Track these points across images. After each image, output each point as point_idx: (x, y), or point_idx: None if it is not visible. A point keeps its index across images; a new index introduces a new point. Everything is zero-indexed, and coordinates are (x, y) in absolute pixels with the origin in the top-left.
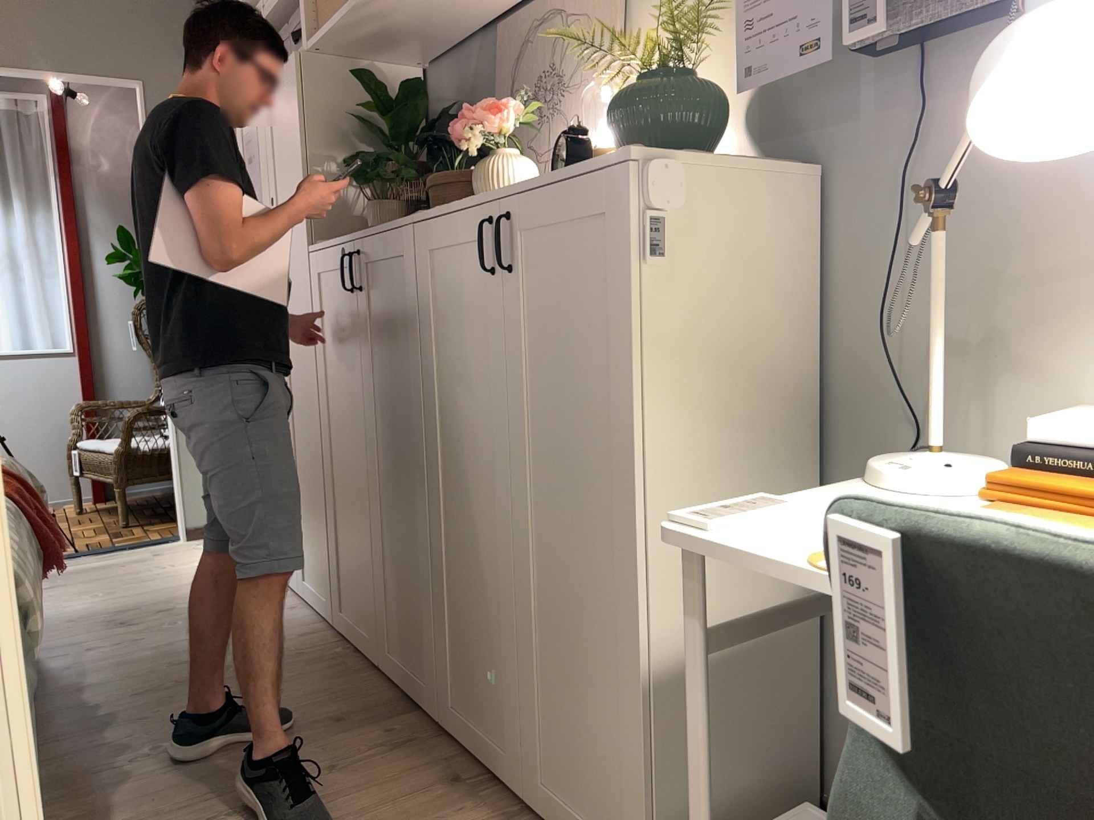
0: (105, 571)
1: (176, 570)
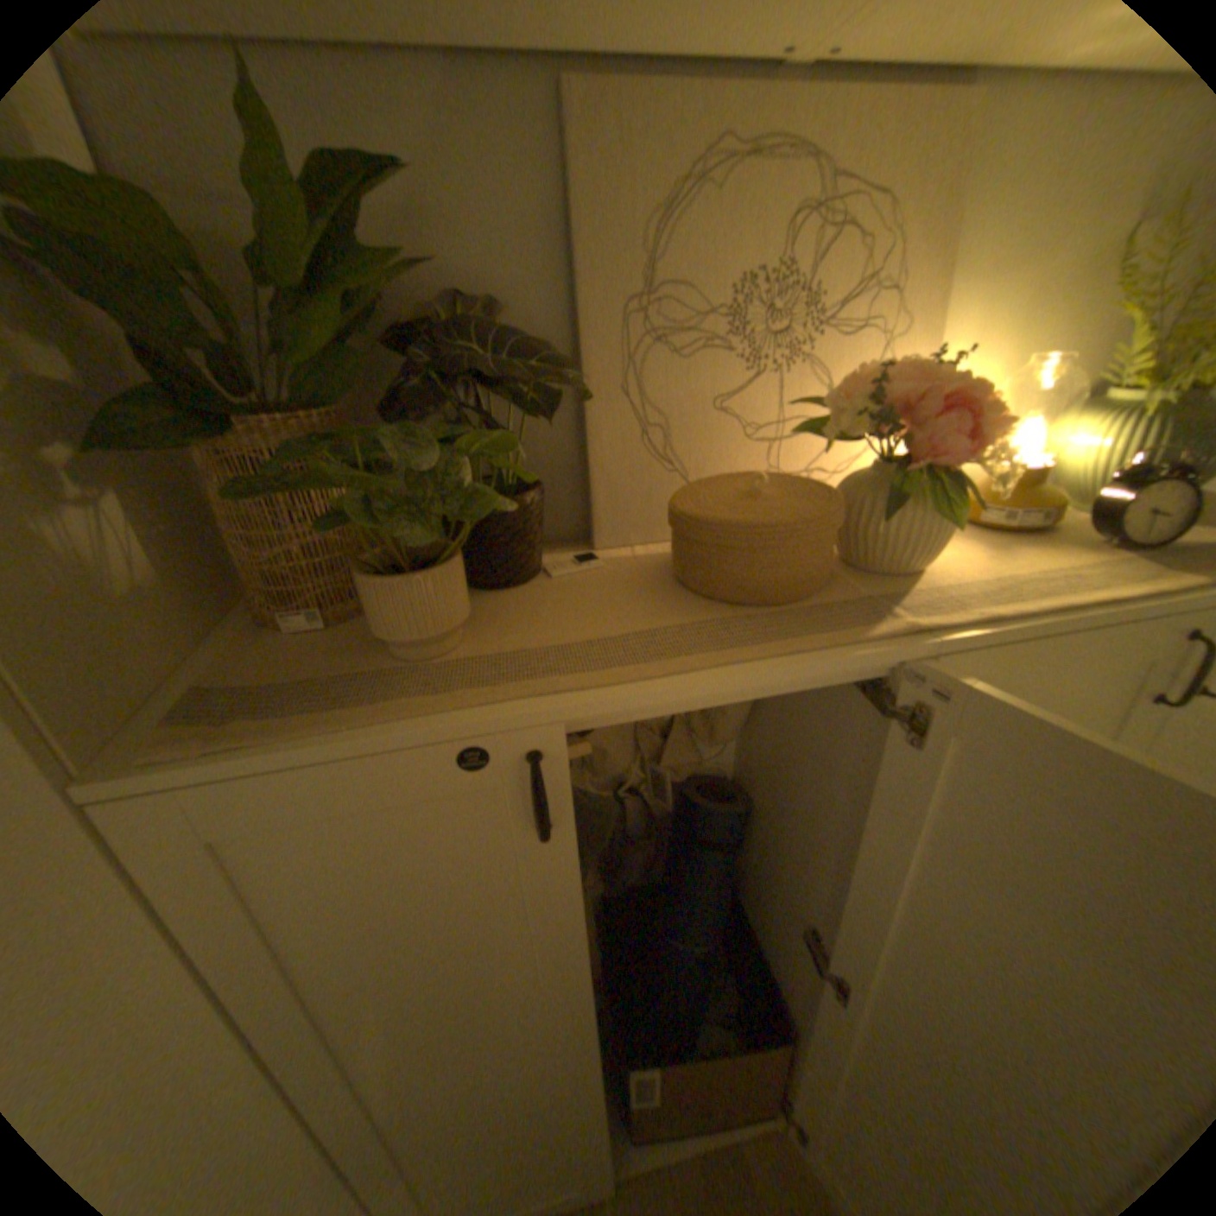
0: None
1: None
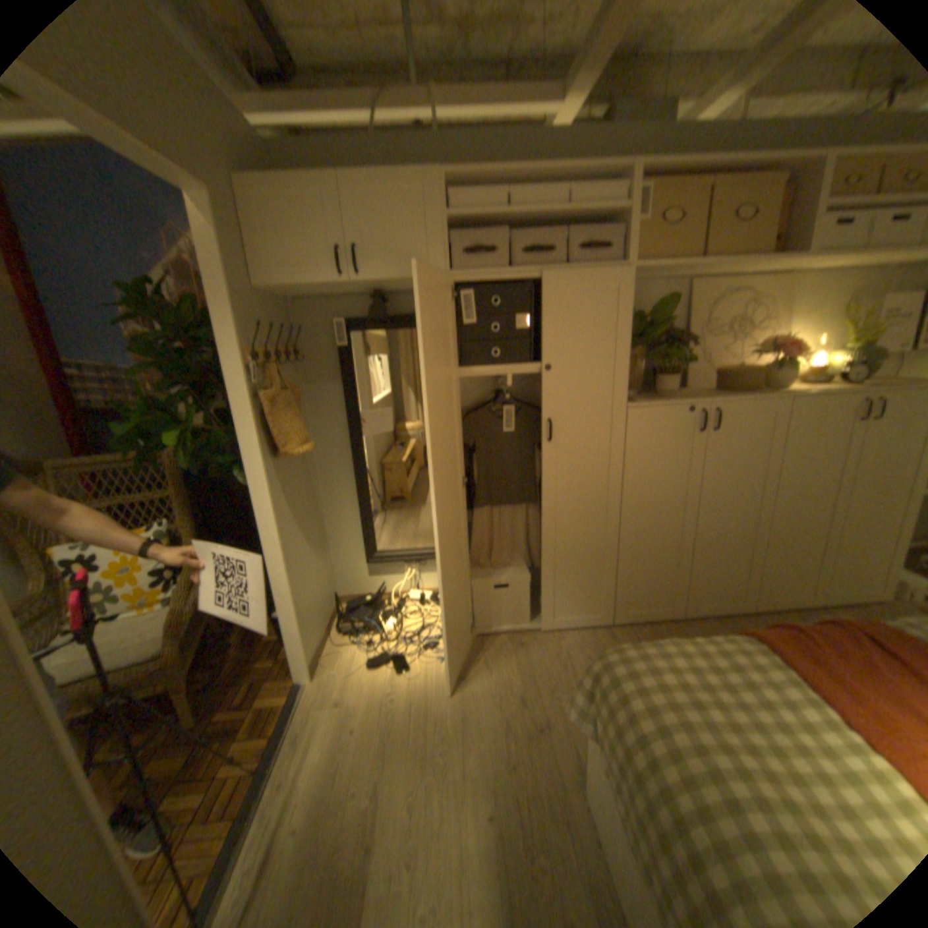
0: (357, 747)
1: (410, 692)
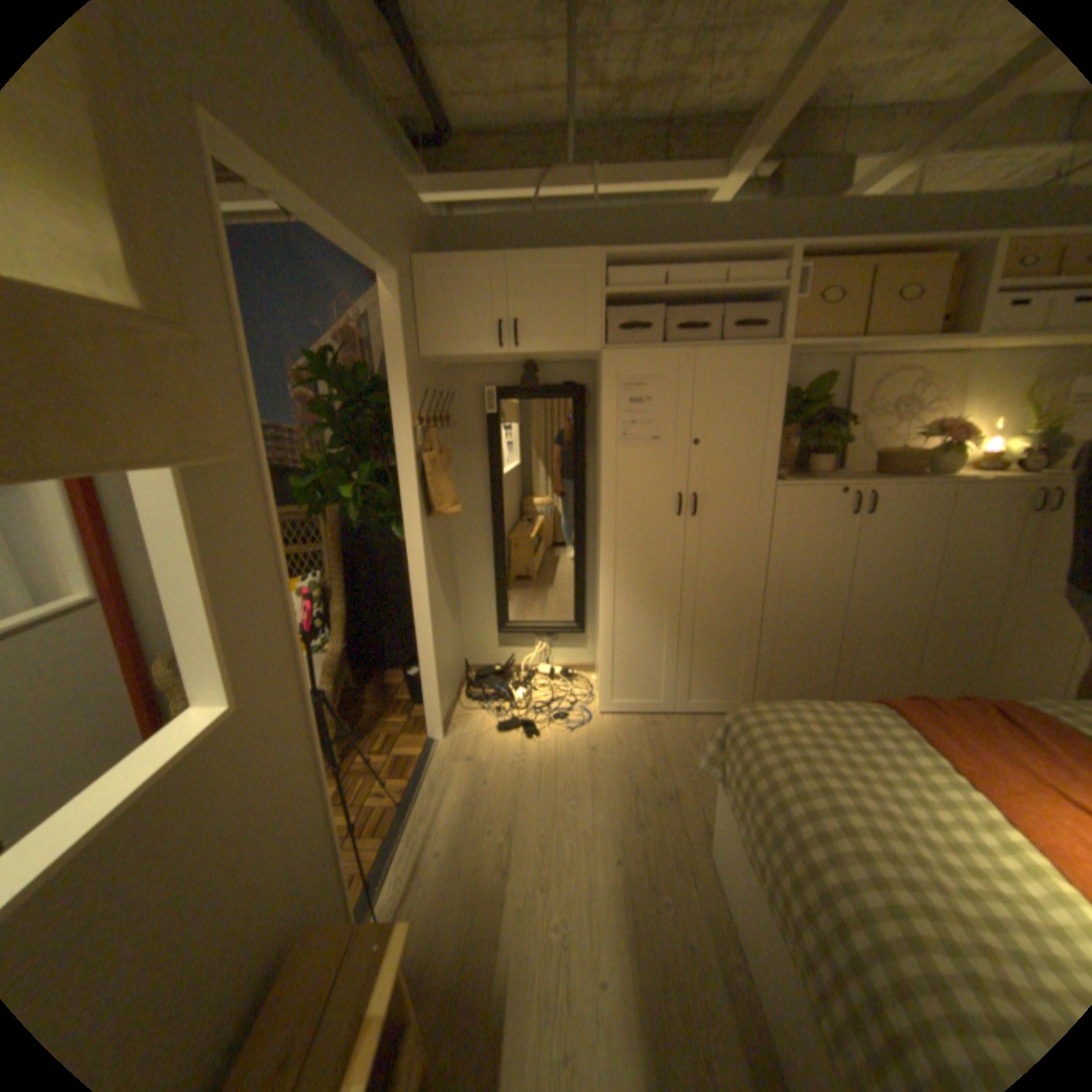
0: (491, 796)
1: (540, 756)
